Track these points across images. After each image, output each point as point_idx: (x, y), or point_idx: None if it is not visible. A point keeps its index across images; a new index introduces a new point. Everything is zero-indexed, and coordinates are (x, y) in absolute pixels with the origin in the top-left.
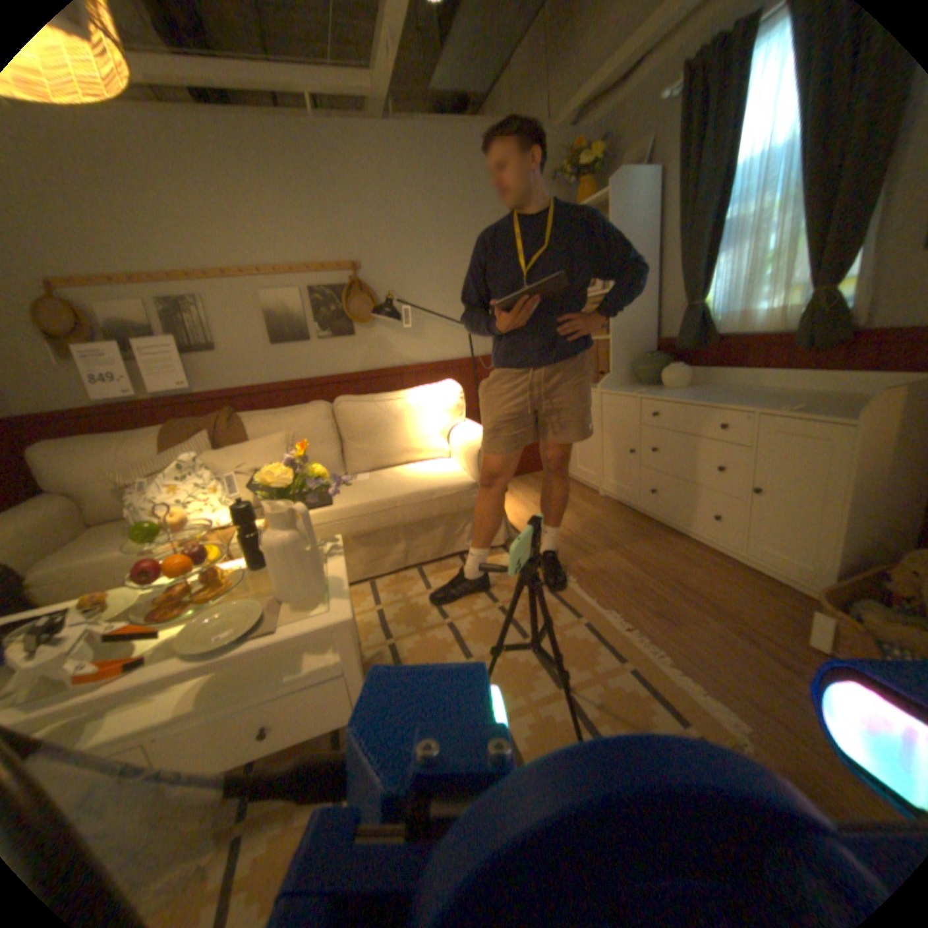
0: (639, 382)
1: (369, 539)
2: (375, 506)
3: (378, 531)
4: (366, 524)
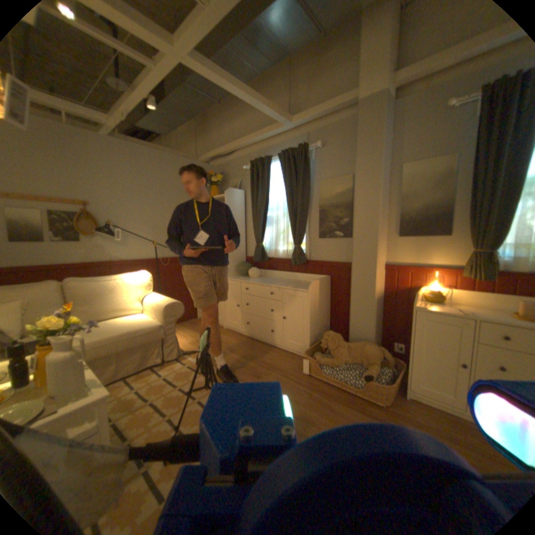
0: (239, 275)
1: (89, 366)
2: (97, 344)
3: (97, 360)
4: (90, 356)
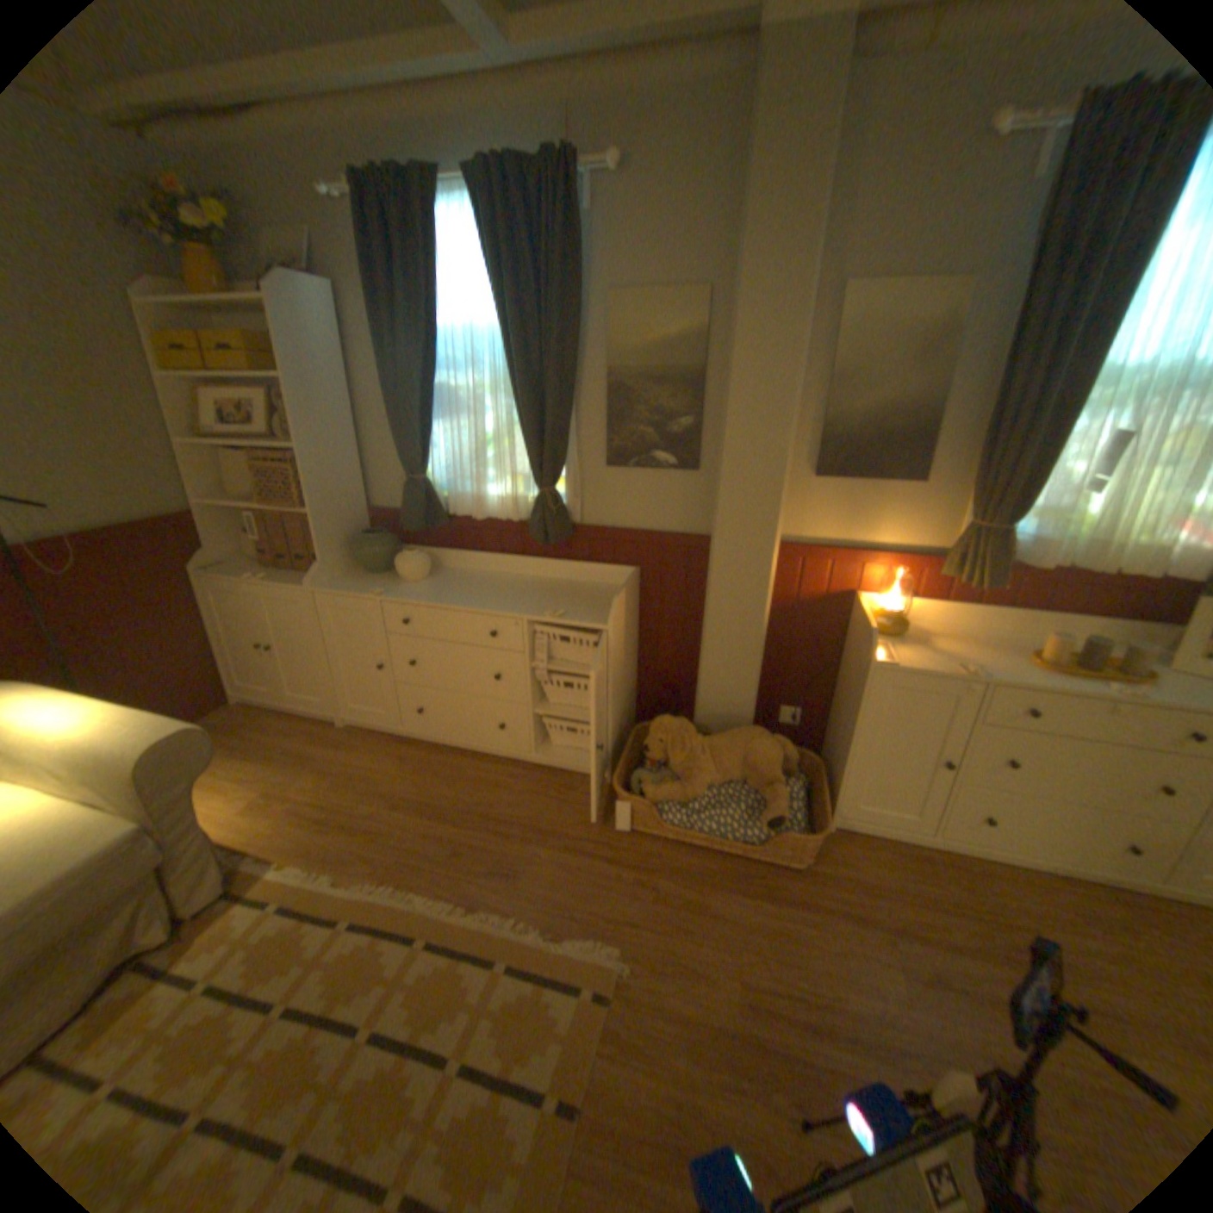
0: (358, 568)
1: None
2: None
3: None
4: None
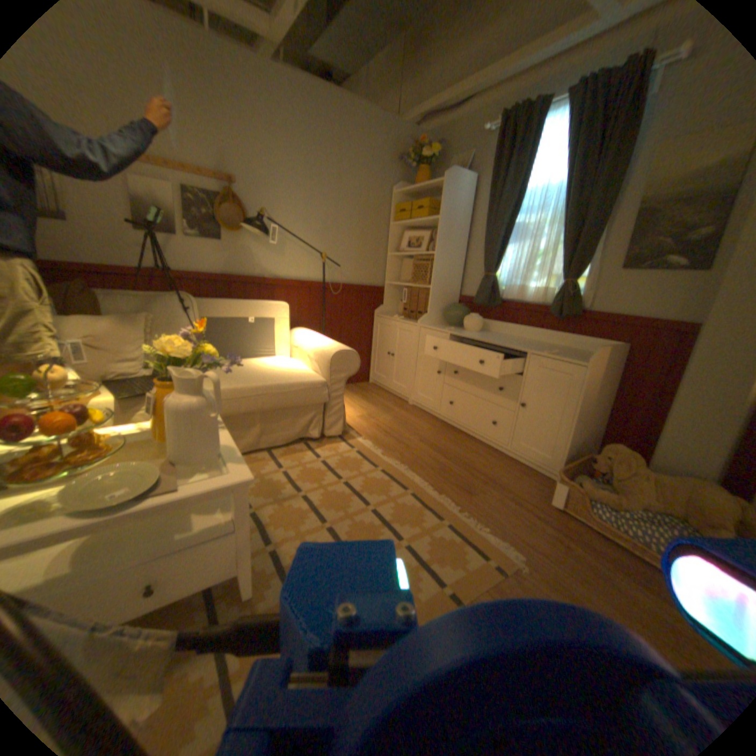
0: (444, 324)
1: (227, 422)
2: (238, 393)
3: (236, 416)
4: (228, 409)
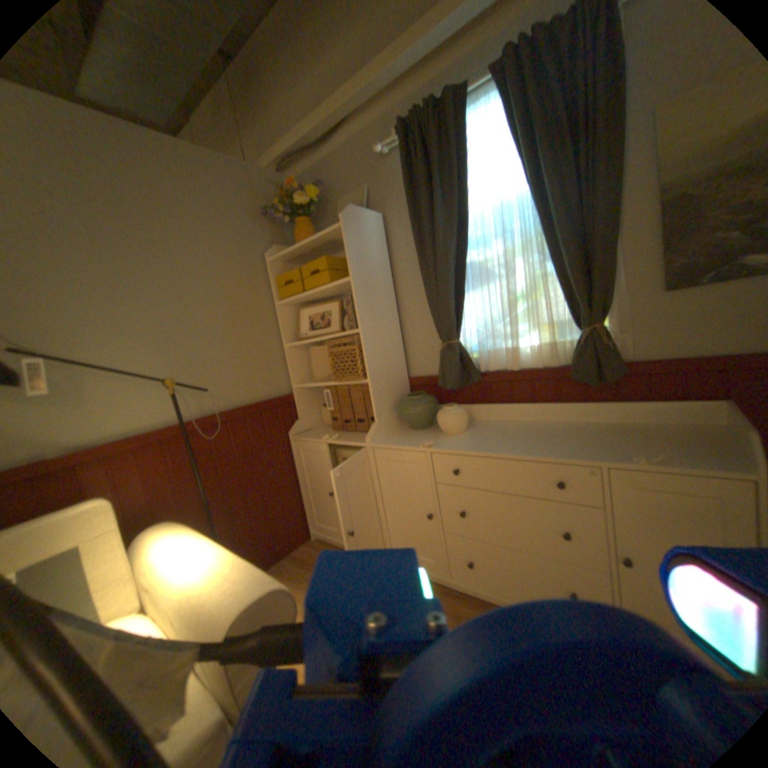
0: (404, 426)
1: None
2: None
3: None
4: None
